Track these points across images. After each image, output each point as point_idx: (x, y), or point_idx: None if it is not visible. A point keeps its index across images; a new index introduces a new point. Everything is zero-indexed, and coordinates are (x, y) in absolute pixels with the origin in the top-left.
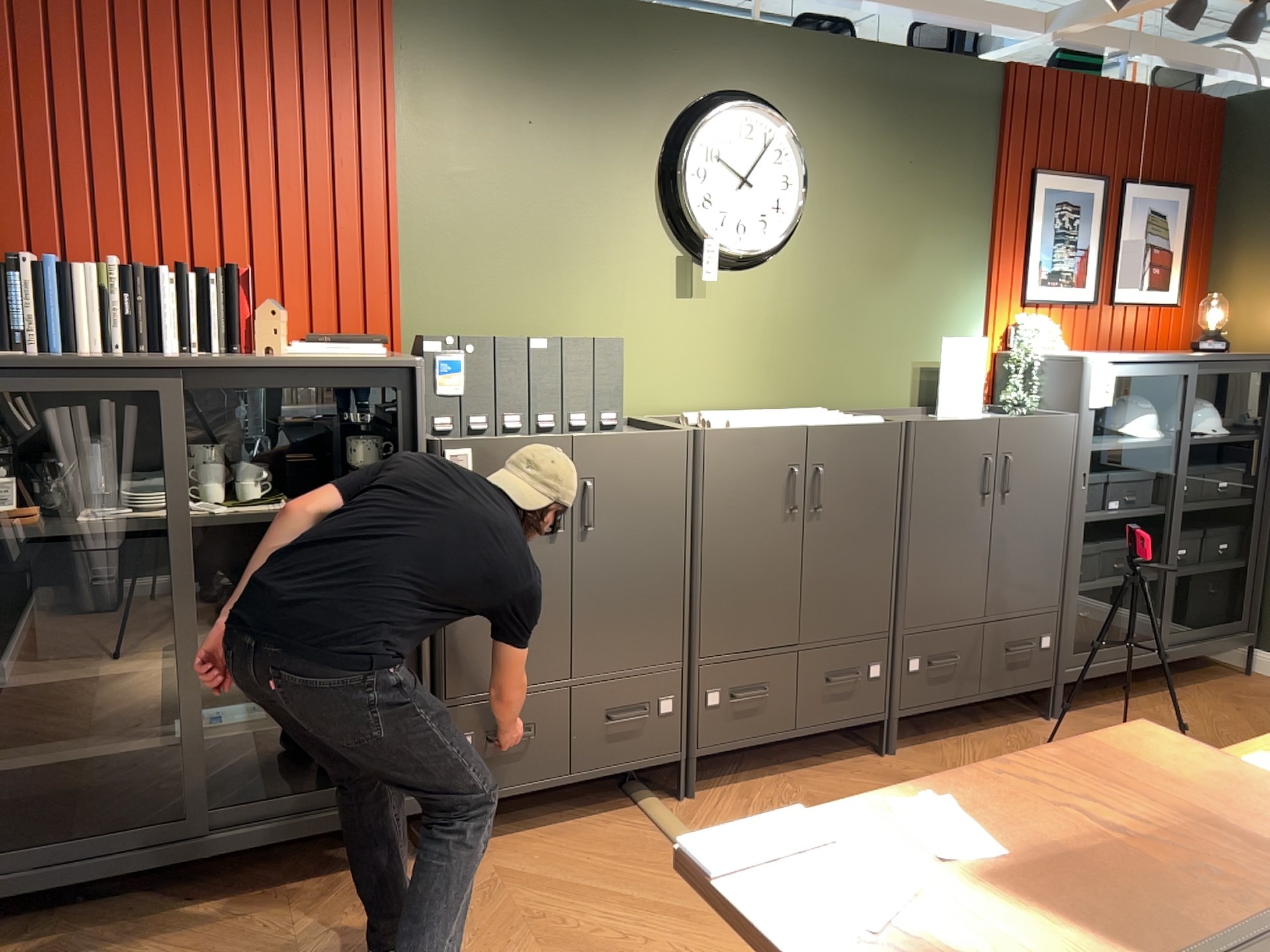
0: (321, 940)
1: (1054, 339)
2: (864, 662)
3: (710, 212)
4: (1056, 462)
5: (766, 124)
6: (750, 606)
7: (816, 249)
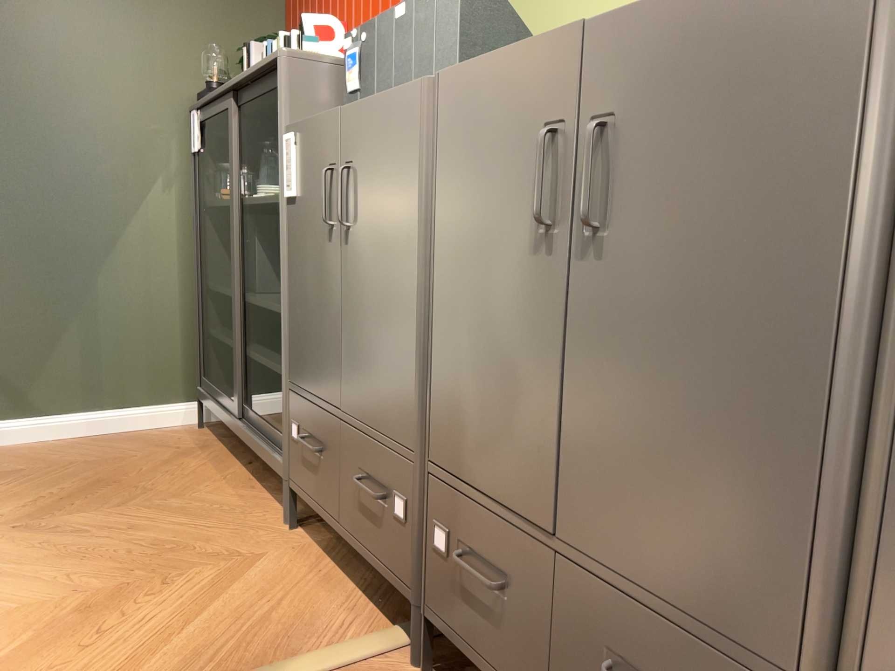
0: (179, 504)
1: None
2: None
3: None
4: None
5: None
6: (483, 405)
7: None
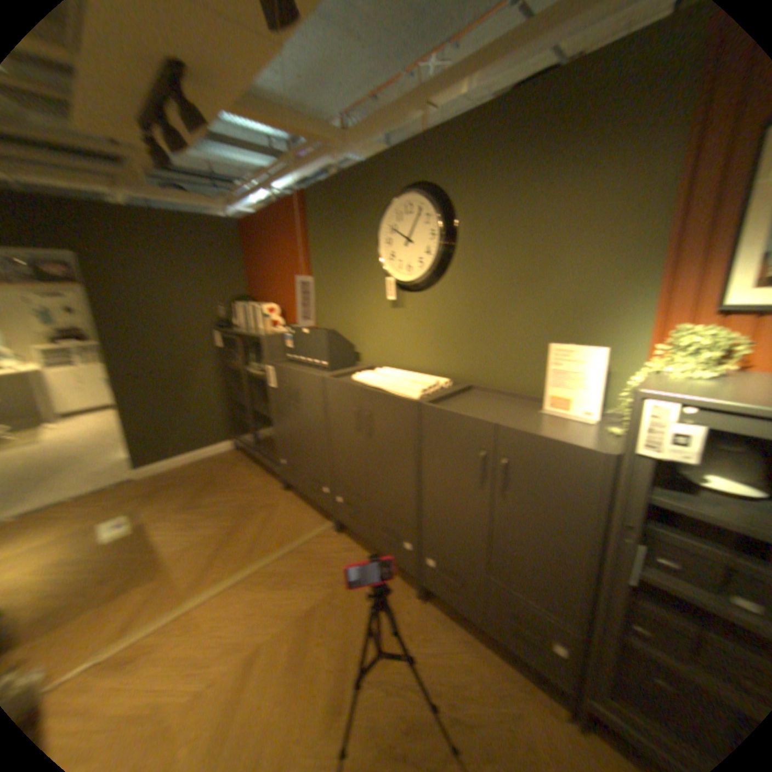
0: (240, 488)
1: (708, 358)
2: (400, 535)
3: (393, 261)
4: (572, 490)
5: (417, 199)
6: (346, 467)
7: (464, 273)
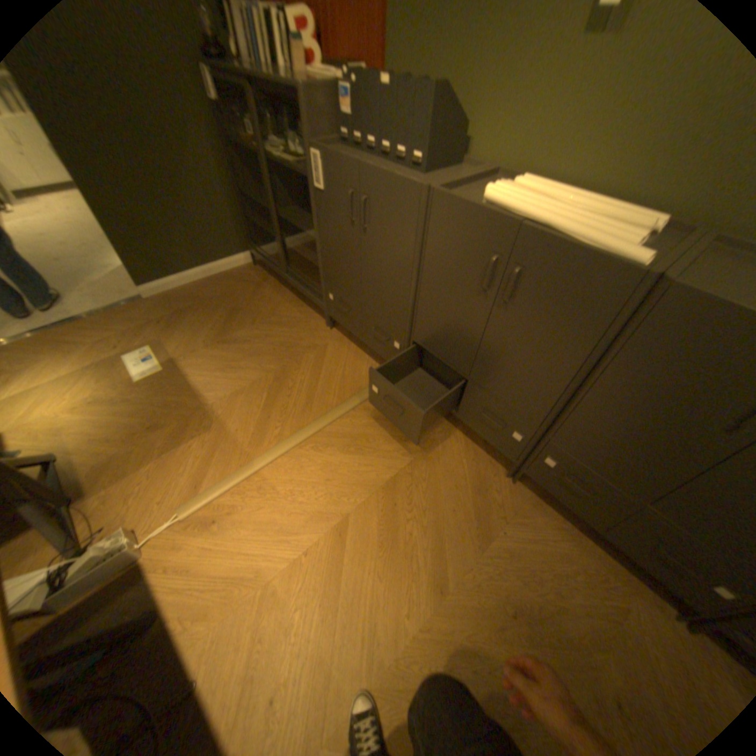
0: (277, 320)
1: None
2: (510, 424)
3: None
4: None
5: None
6: (443, 331)
7: None
